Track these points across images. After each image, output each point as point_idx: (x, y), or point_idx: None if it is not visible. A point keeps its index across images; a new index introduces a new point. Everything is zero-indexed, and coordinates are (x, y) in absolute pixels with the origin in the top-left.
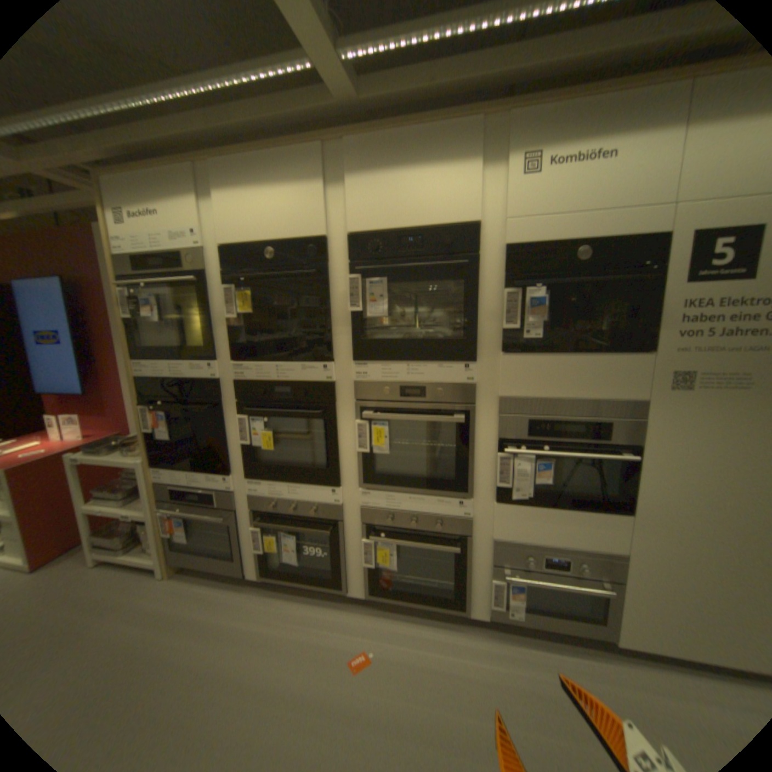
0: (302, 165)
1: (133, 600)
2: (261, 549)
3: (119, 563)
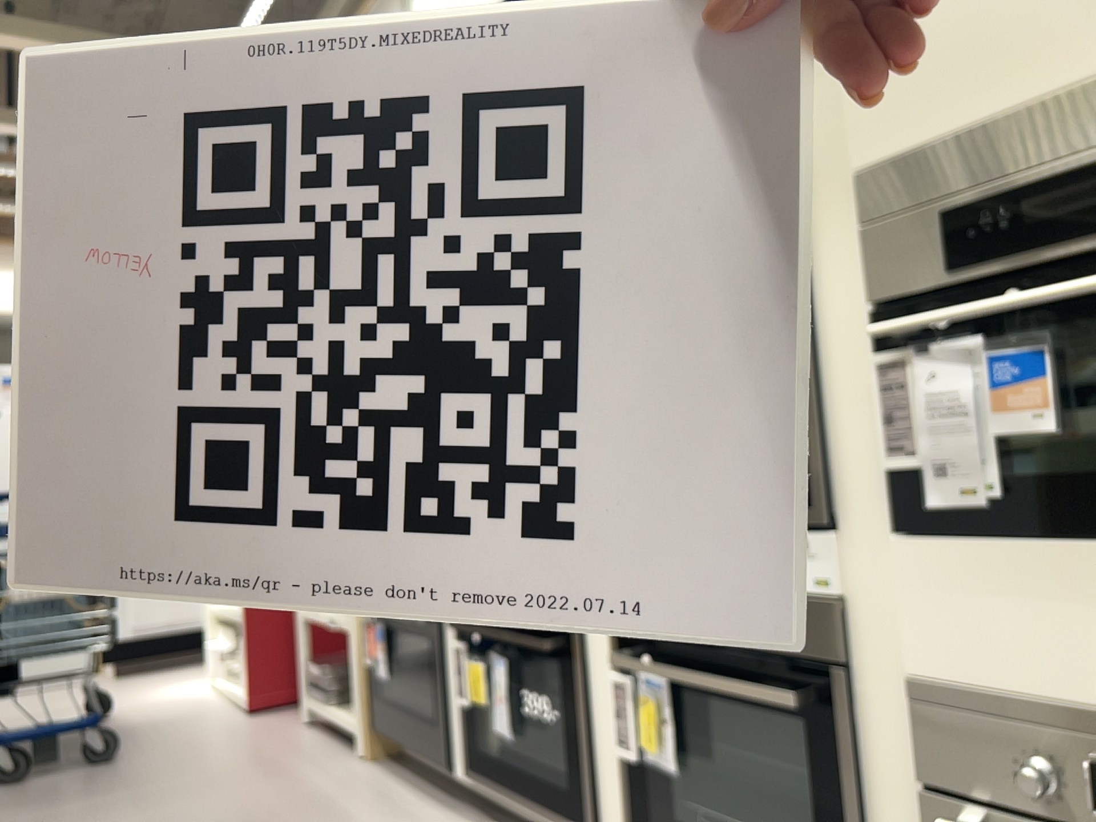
0: None
1: (310, 771)
2: (467, 693)
3: (327, 717)
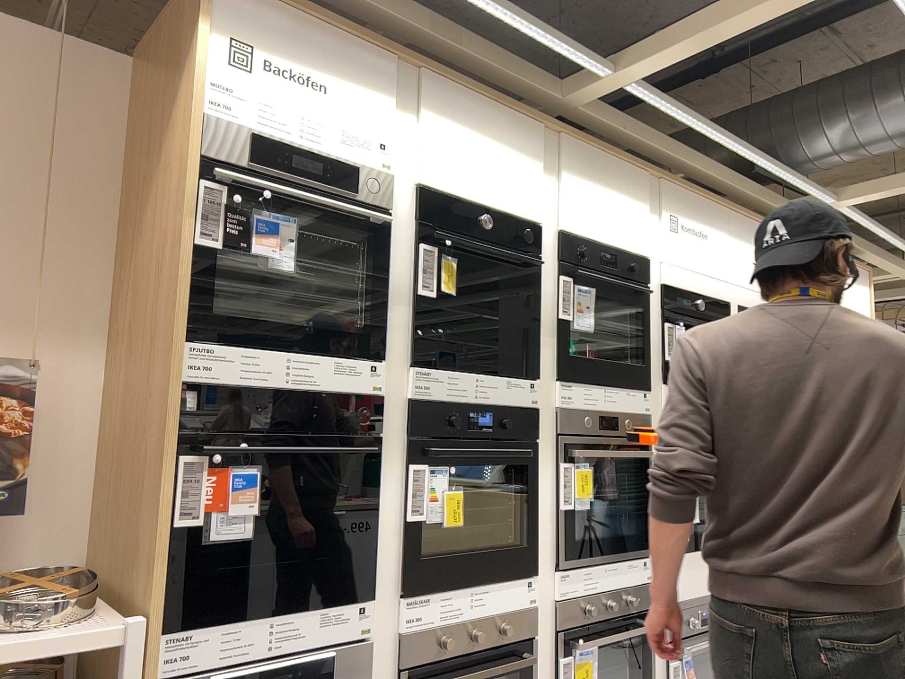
0: (524, 146)
1: None
2: None
3: None
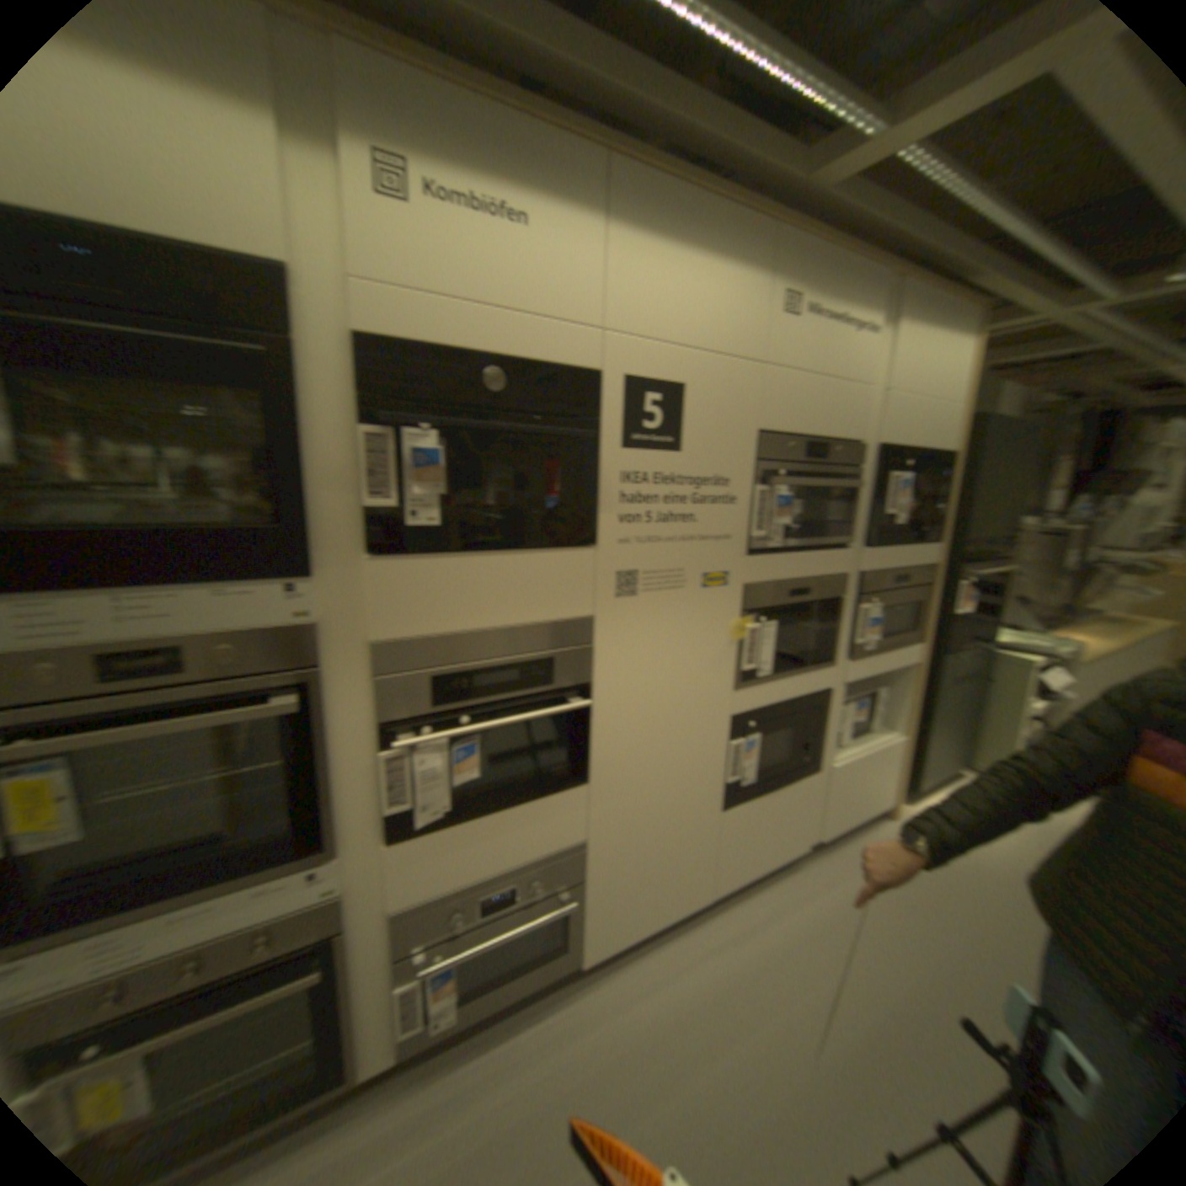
0: None
1: None
2: None
3: None
